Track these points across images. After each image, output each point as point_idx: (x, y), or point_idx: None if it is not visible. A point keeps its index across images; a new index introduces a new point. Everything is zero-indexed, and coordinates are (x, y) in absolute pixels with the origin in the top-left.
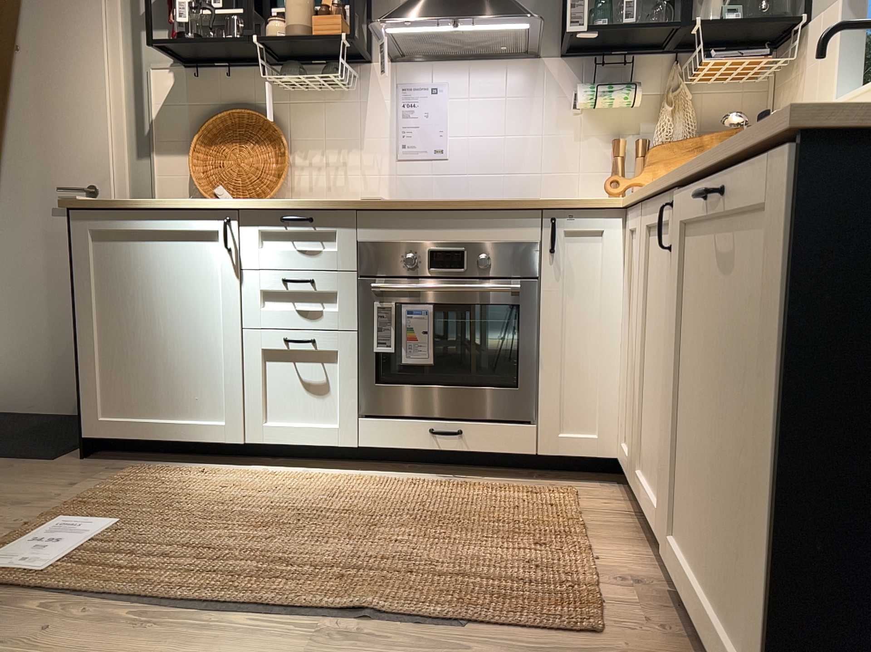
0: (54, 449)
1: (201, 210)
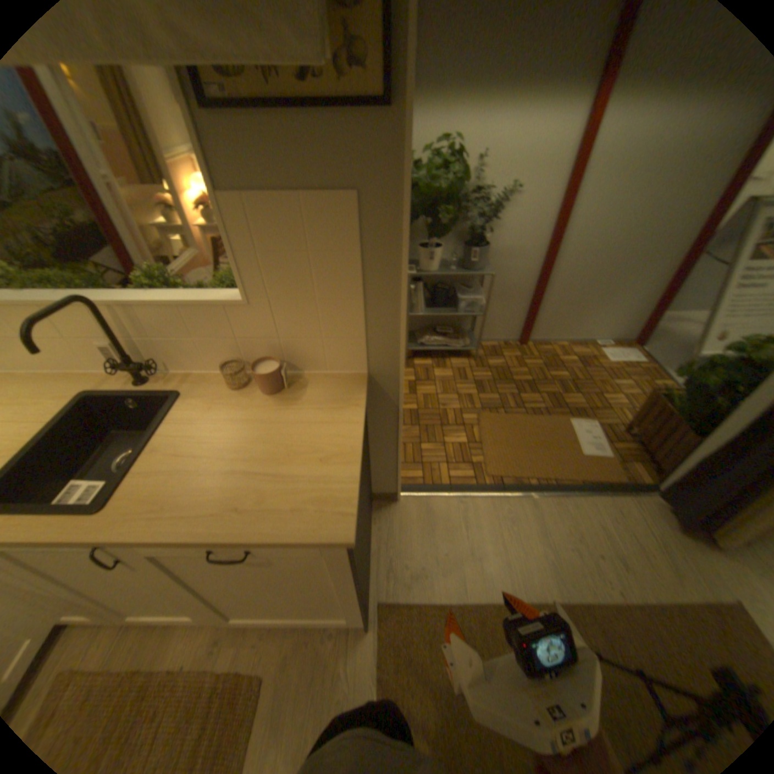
0: None
1: None
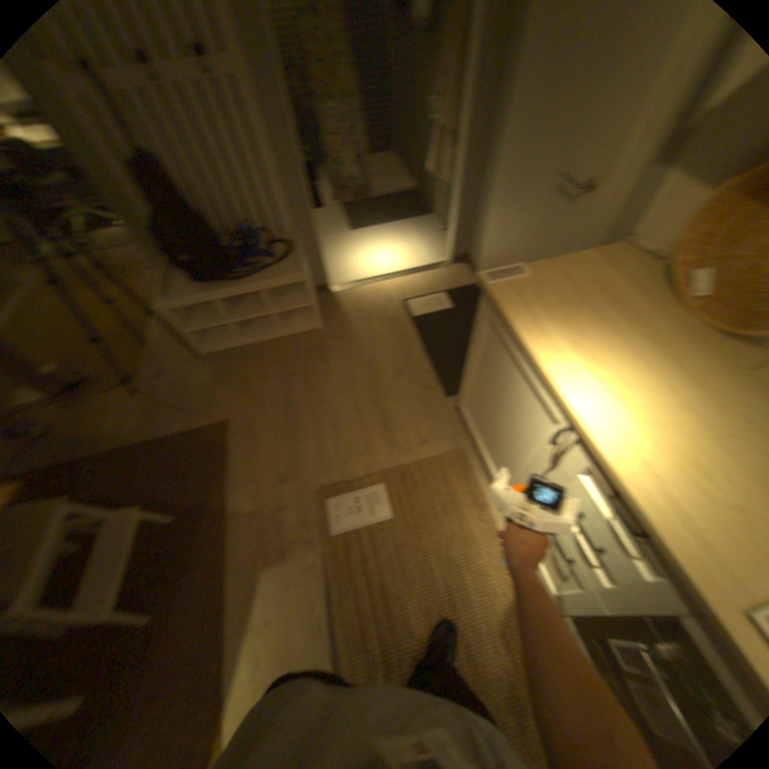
0: (456, 383)
1: (553, 395)
